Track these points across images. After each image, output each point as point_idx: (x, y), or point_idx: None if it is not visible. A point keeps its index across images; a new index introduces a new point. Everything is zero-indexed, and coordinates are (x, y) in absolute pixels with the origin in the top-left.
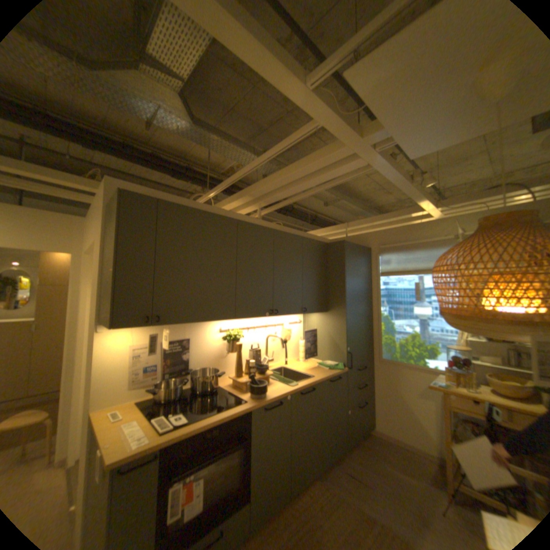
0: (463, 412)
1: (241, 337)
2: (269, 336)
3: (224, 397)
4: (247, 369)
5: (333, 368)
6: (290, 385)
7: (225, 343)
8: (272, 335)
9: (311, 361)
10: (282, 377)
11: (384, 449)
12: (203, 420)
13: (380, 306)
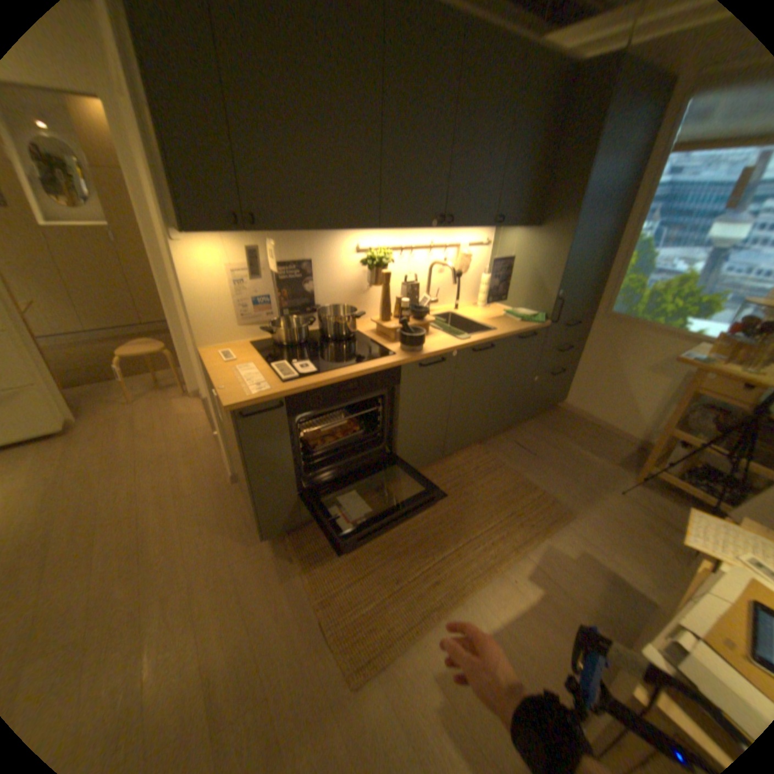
0: (716, 396)
1: (389, 262)
2: (433, 264)
3: (364, 345)
4: (397, 311)
5: (527, 319)
6: (458, 338)
7: (365, 270)
8: (438, 263)
9: (494, 308)
10: (447, 327)
11: (569, 423)
12: (336, 370)
13: (644, 220)
